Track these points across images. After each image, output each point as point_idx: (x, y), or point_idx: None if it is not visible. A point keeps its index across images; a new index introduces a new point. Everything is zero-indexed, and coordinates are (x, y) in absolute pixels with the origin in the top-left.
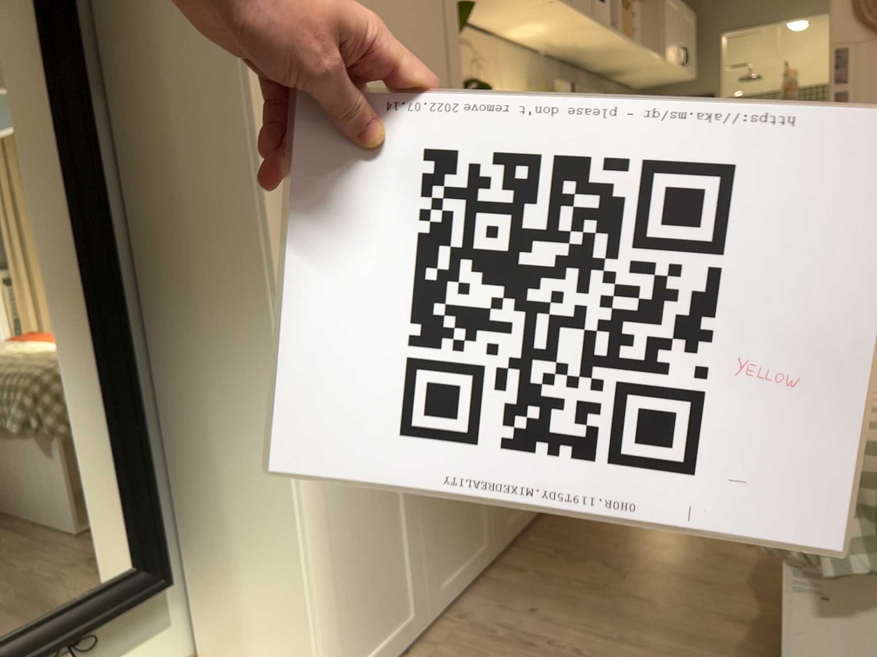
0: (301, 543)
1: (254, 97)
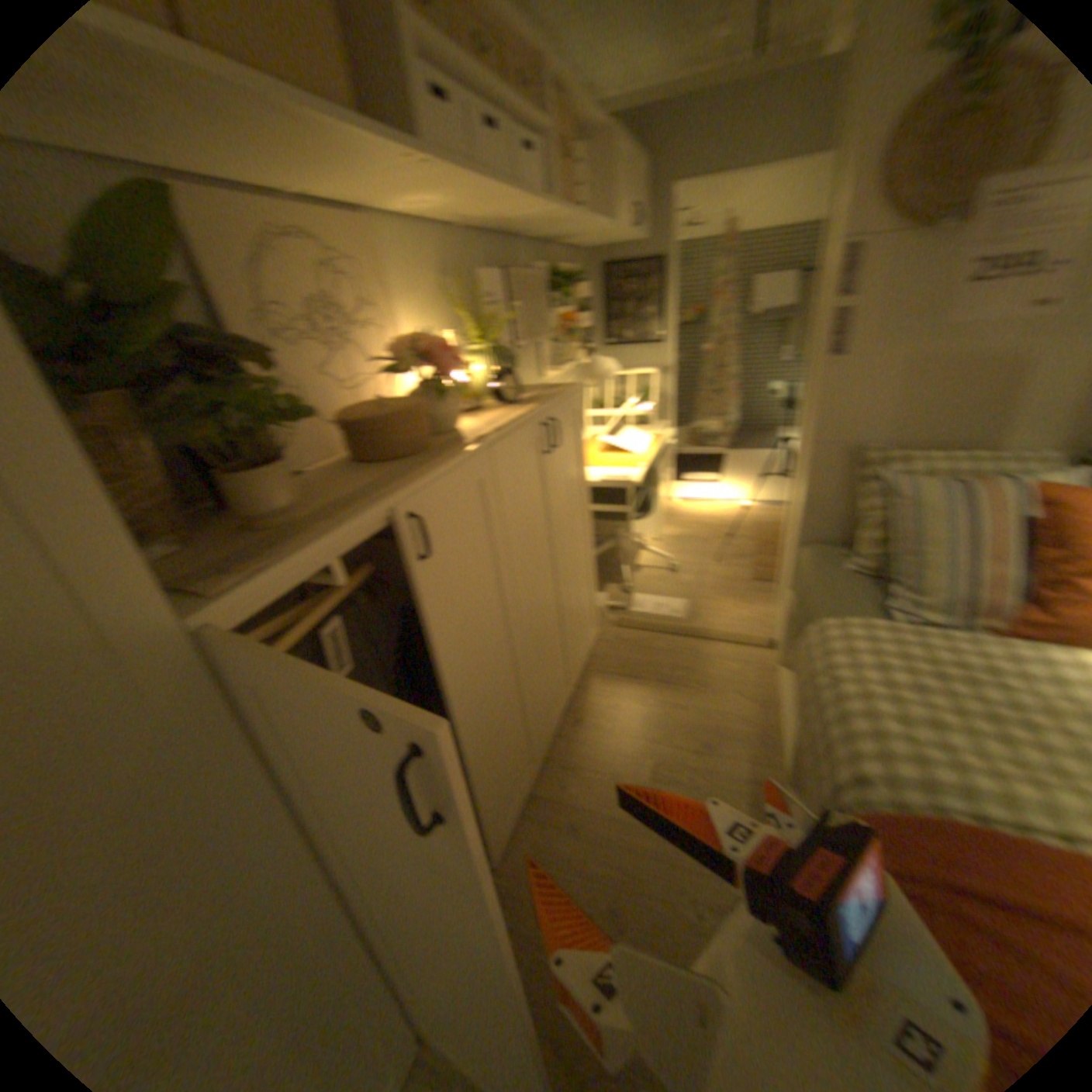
0: None
1: None
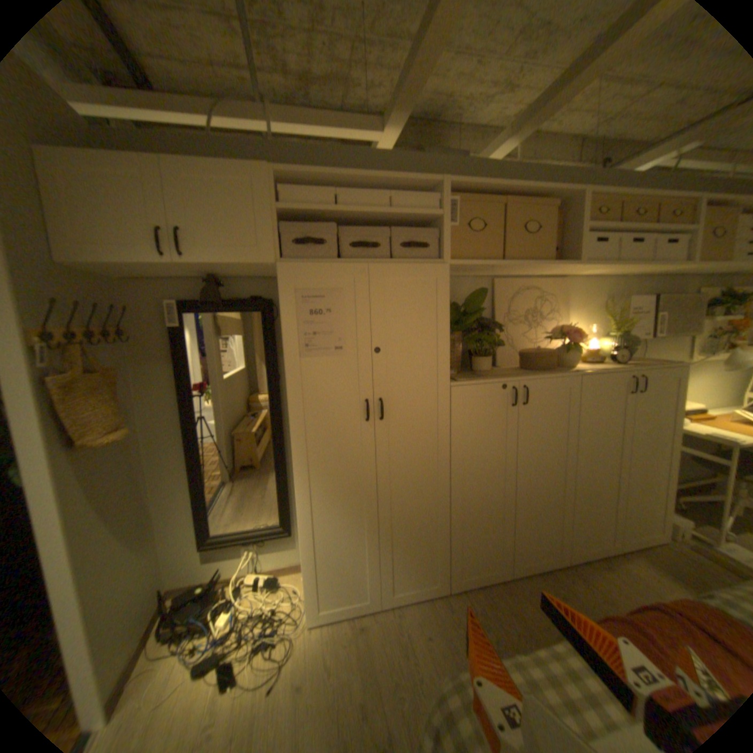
0: (301, 551)
1: (292, 381)
